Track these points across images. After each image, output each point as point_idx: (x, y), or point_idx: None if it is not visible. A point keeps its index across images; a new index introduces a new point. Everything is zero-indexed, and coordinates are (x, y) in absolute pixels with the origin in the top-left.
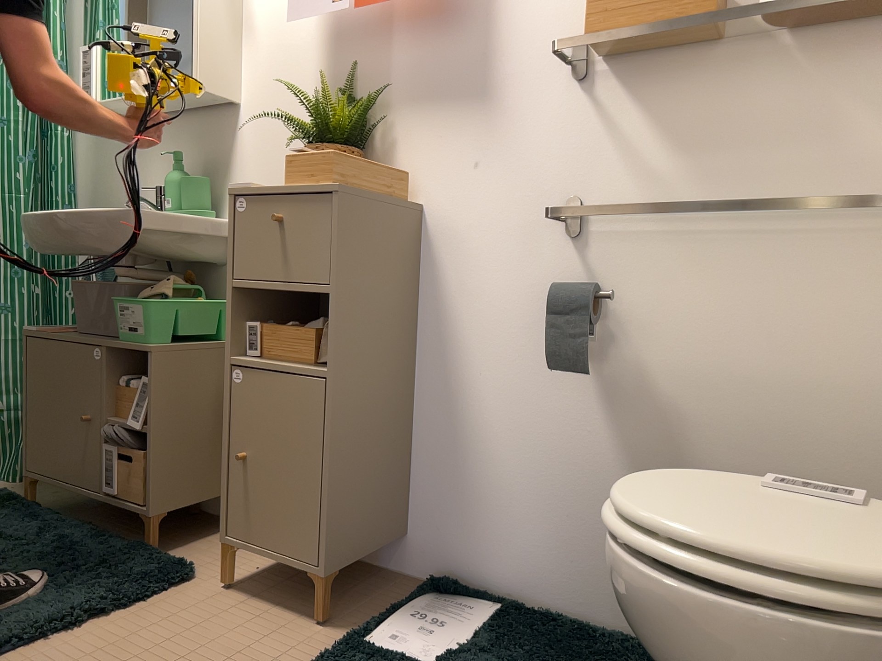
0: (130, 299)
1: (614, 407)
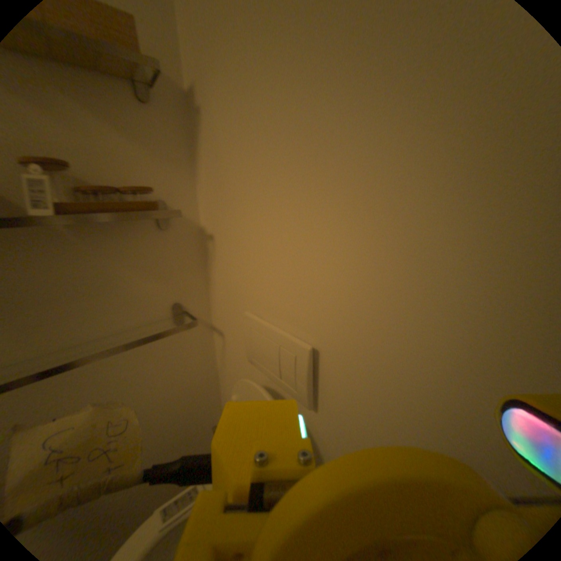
0: None
1: None
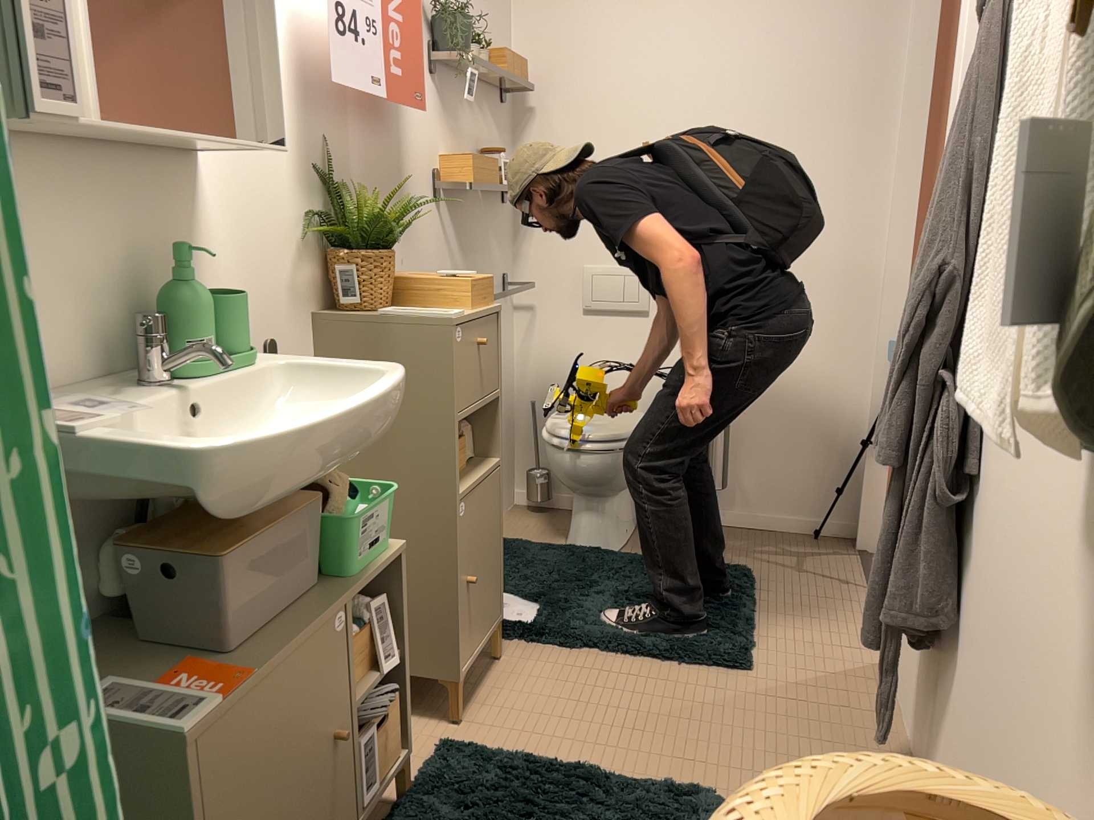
0: (370, 506)
1: None
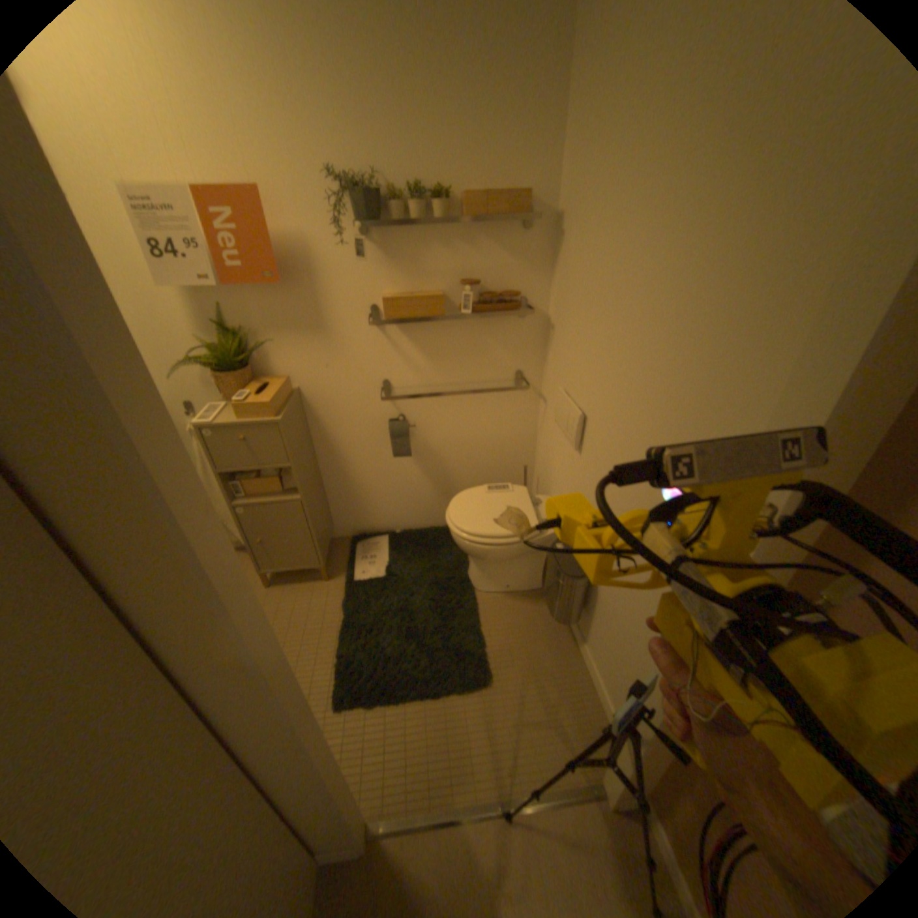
0: None
1: (419, 460)
